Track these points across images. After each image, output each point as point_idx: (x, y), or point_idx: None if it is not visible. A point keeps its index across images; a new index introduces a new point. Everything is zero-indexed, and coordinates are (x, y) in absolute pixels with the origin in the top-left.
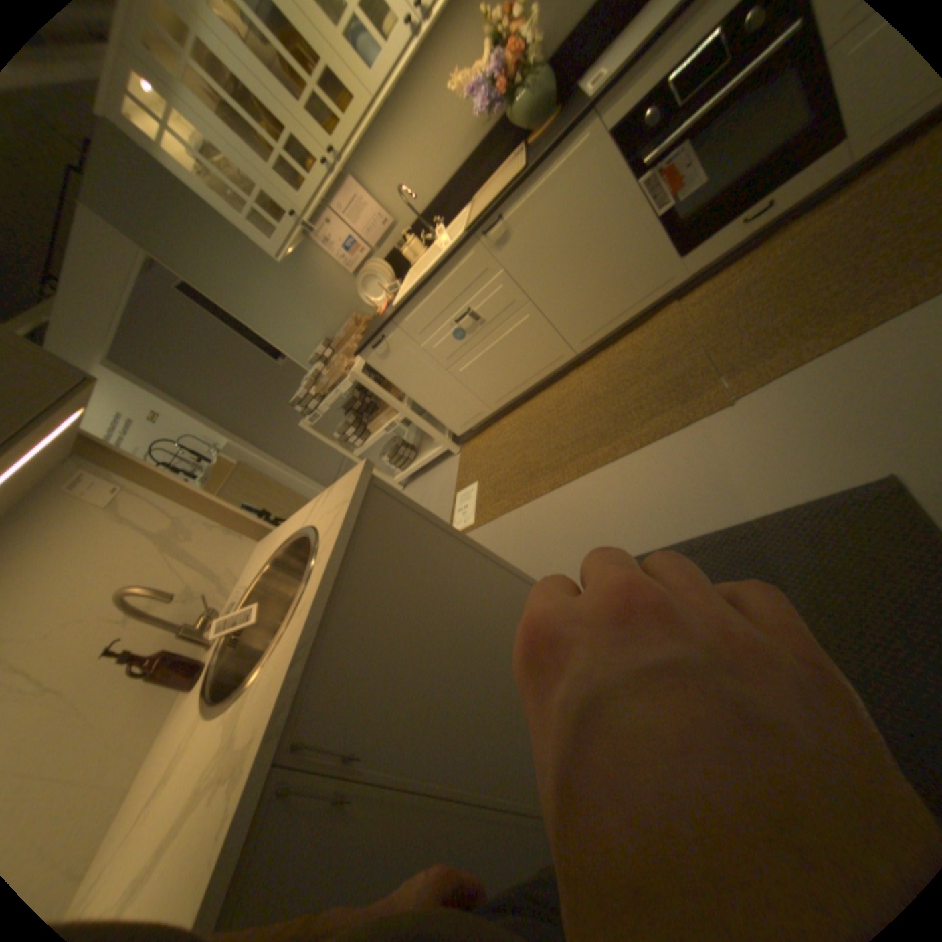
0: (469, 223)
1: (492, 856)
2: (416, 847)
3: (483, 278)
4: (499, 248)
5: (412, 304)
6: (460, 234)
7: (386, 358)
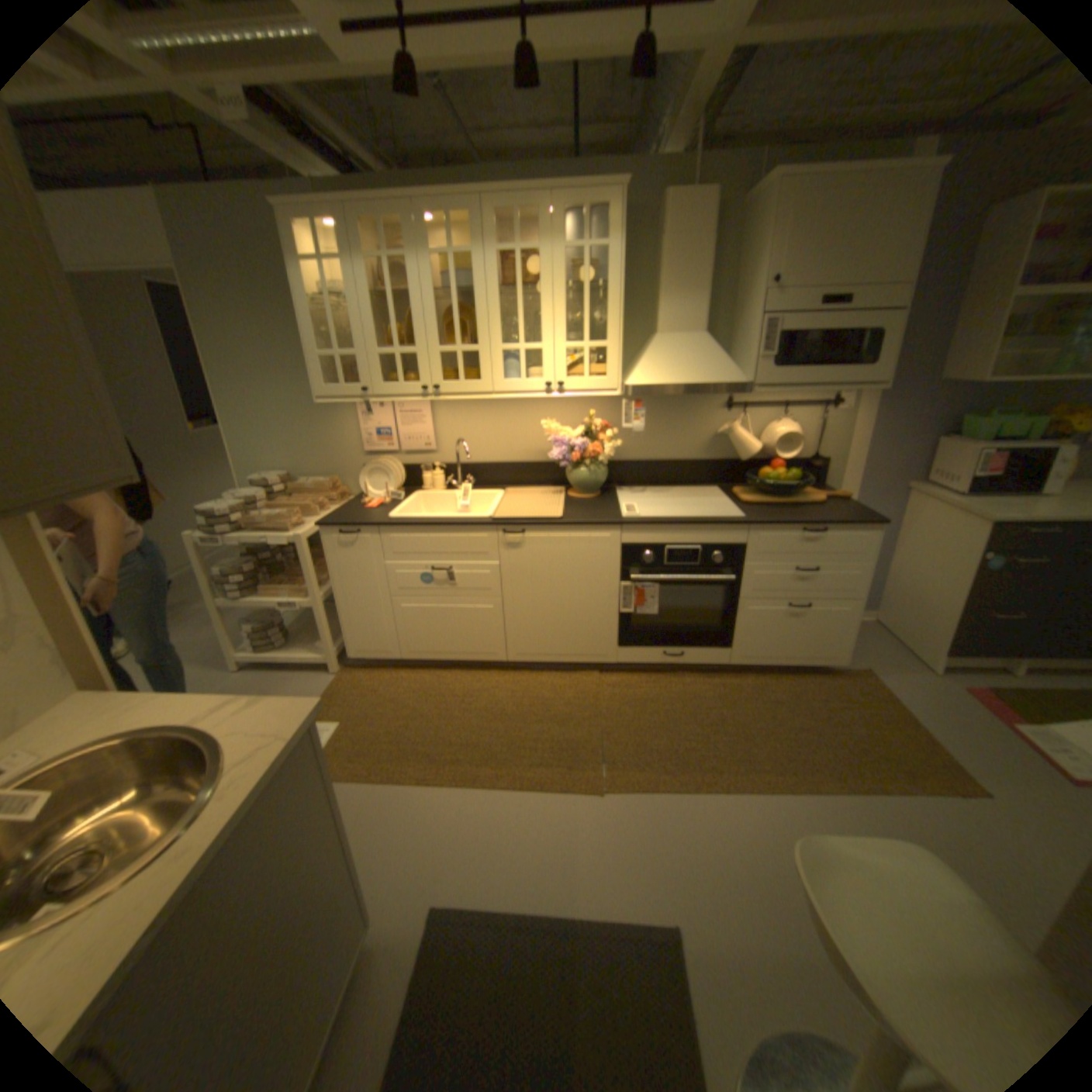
0: (497, 516)
1: None
2: None
3: (479, 558)
4: (506, 549)
5: (407, 531)
6: (485, 517)
7: (342, 549)
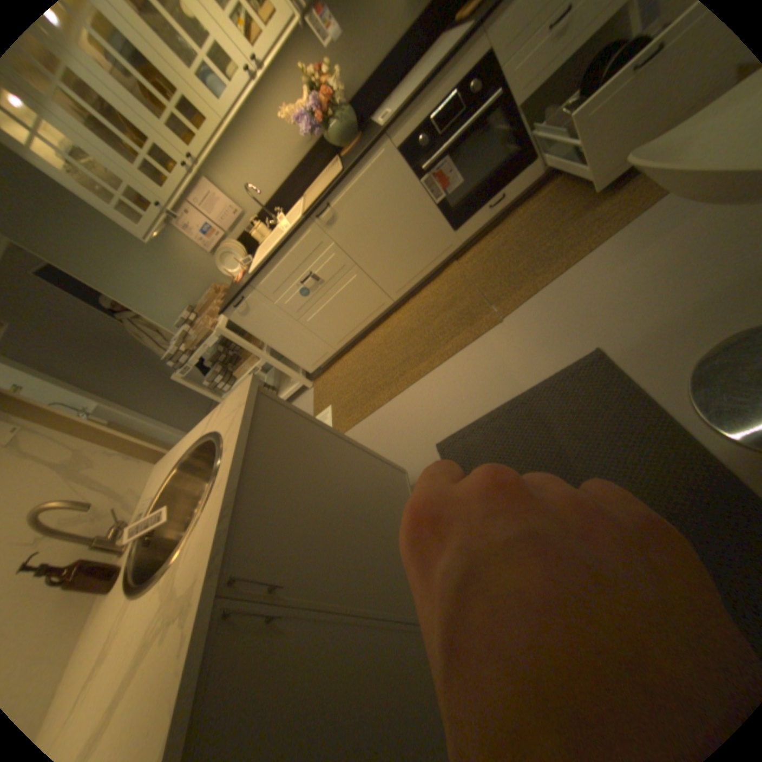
0: (305, 210)
1: (391, 655)
2: (335, 652)
3: (319, 249)
4: (329, 227)
5: (265, 272)
6: (299, 218)
7: (246, 316)
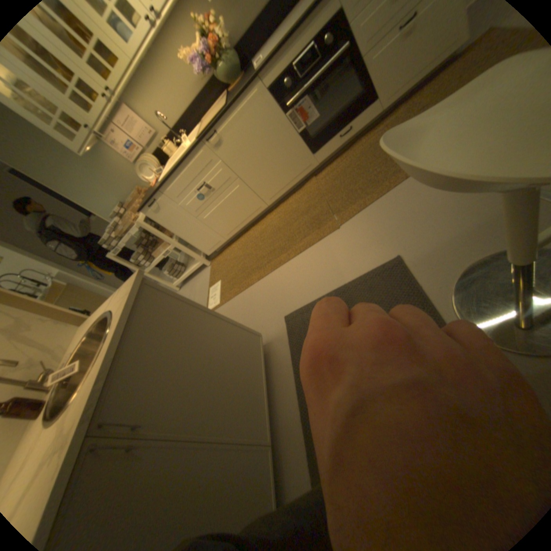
0: (198, 135)
1: (224, 467)
2: (179, 467)
3: (210, 165)
4: (216, 148)
5: (170, 181)
6: (193, 140)
7: (158, 213)
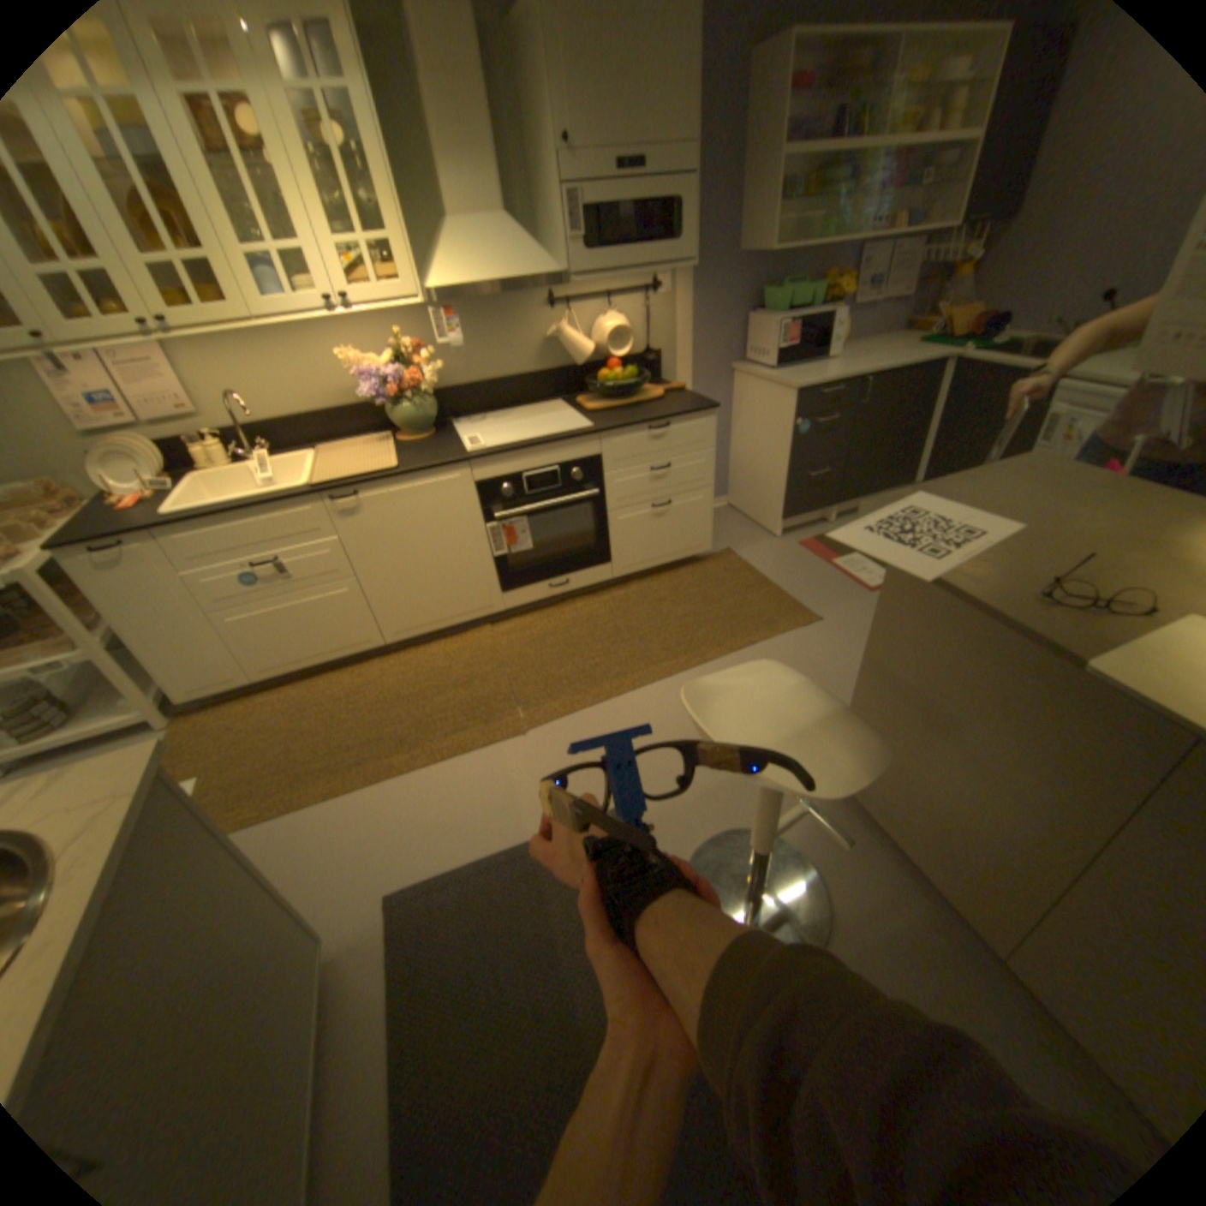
0: (316, 482)
1: None
2: None
3: (310, 538)
4: (341, 519)
5: (195, 527)
6: (301, 486)
7: (104, 573)
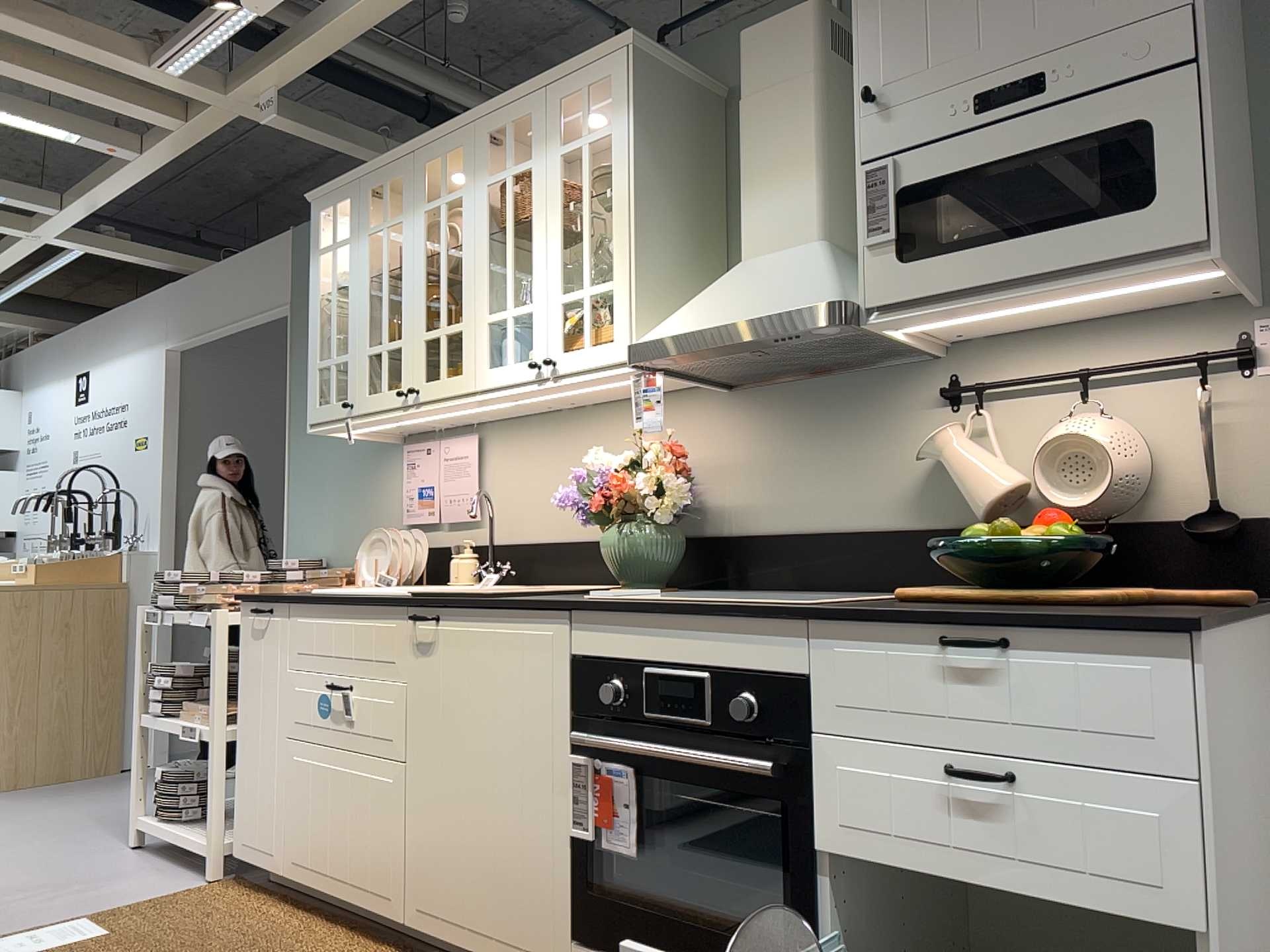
0: (424, 594)
1: None
2: None
3: (382, 670)
4: (413, 654)
5: (313, 611)
6: (406, 593)
7: (253, 640)
